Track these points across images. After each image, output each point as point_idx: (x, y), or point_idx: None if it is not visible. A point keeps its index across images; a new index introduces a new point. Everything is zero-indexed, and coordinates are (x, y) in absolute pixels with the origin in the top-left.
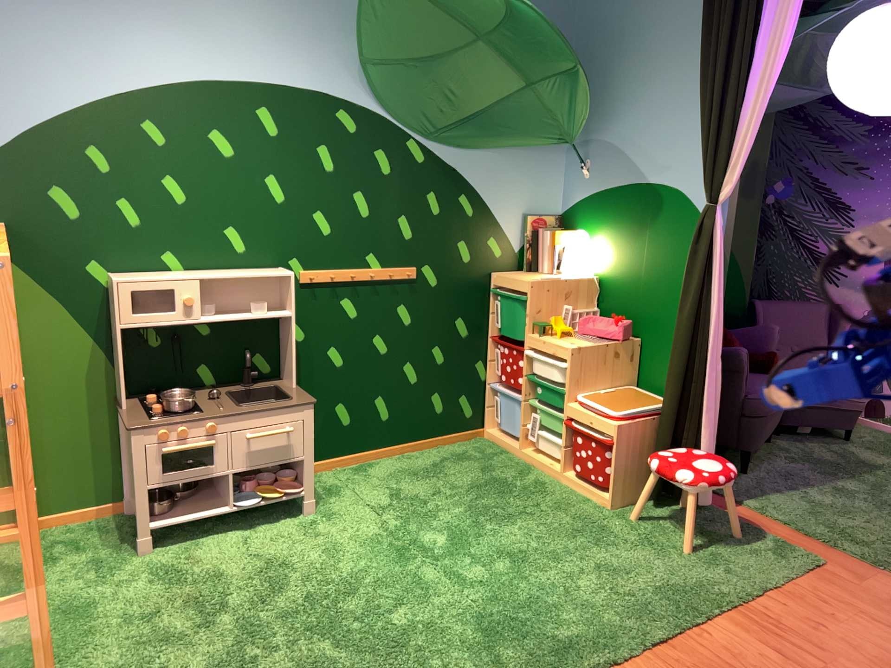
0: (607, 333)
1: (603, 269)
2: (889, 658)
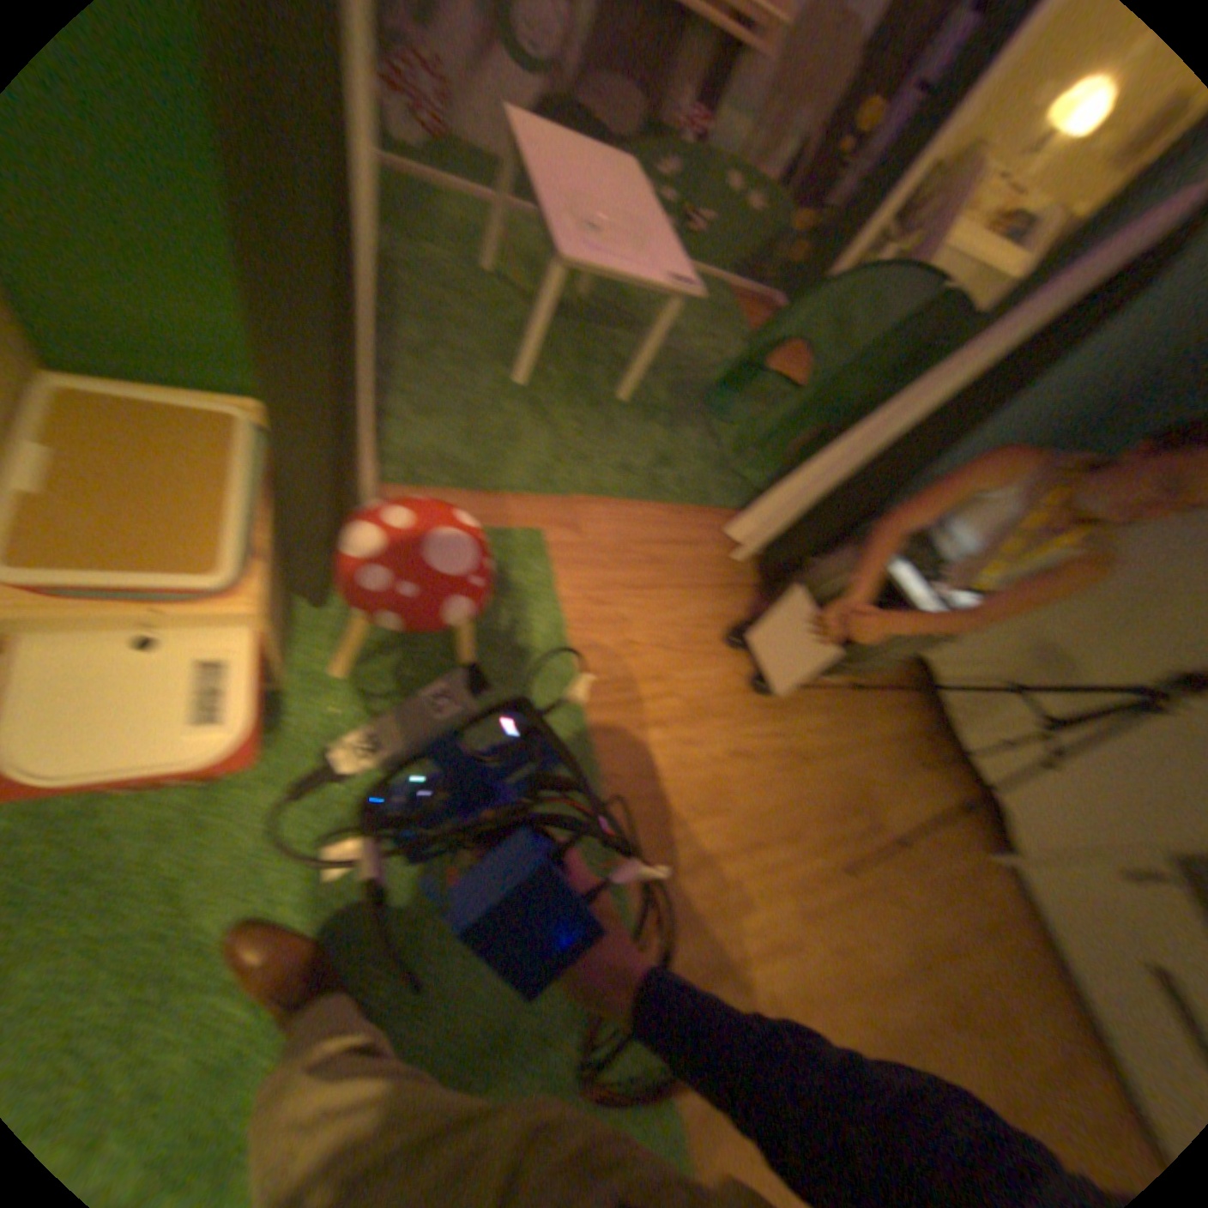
0: None
1: None
2: (694, 636)
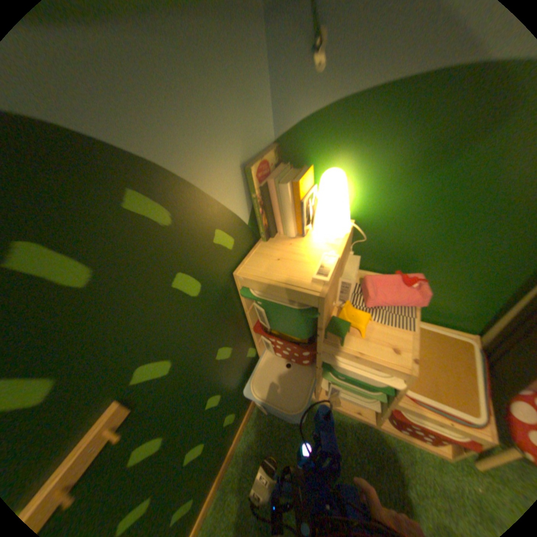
0: (414, 302)
1: (366, 208)
2: None
